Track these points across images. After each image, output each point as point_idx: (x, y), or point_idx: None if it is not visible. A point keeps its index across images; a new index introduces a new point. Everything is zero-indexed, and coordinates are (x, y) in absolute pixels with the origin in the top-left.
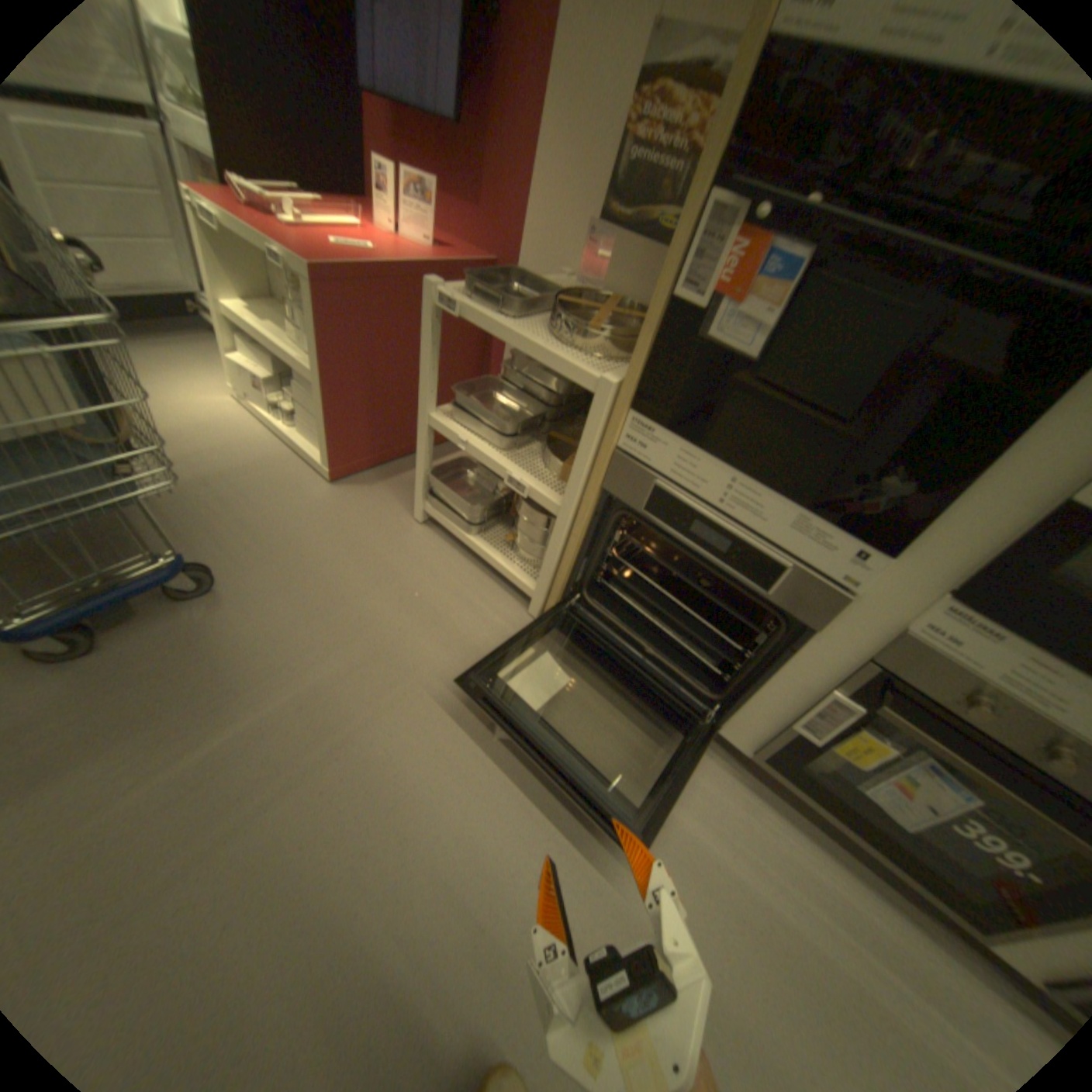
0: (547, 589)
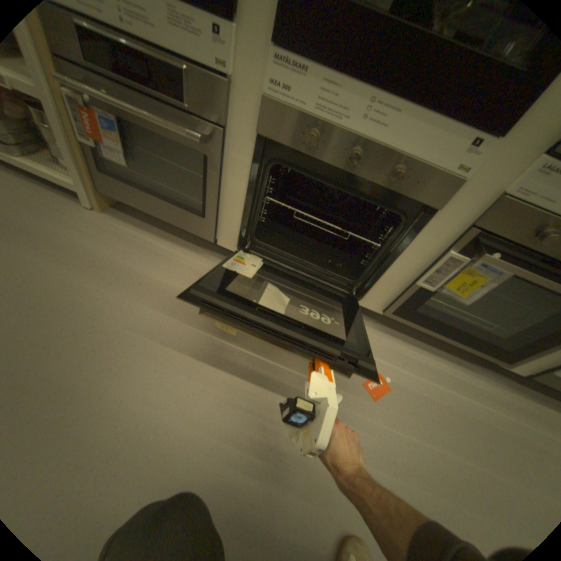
0: (79, 178)
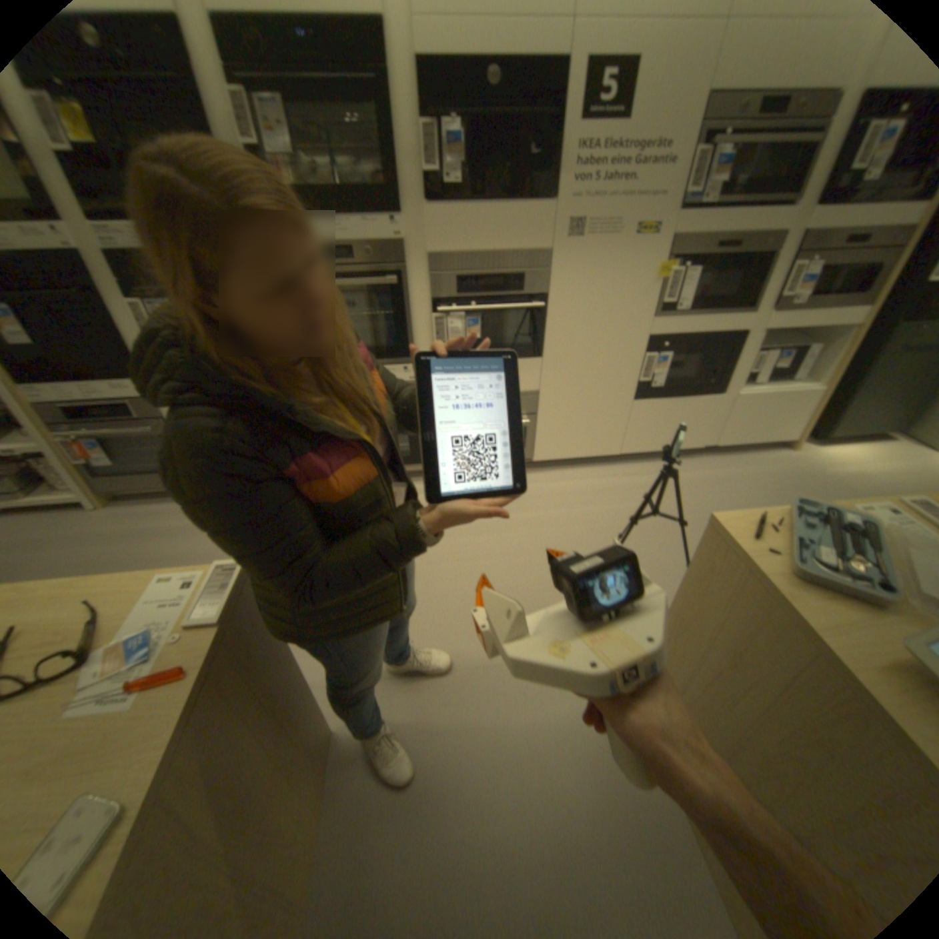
0: (75, 492)
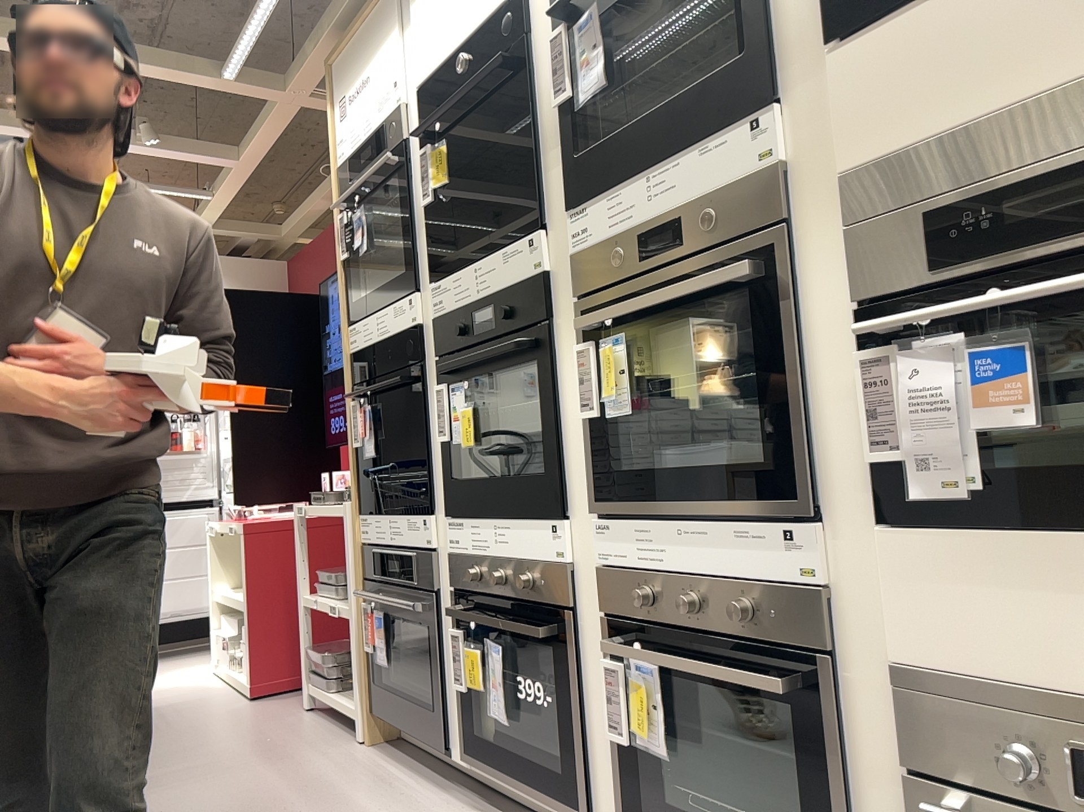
0: (357, 698)
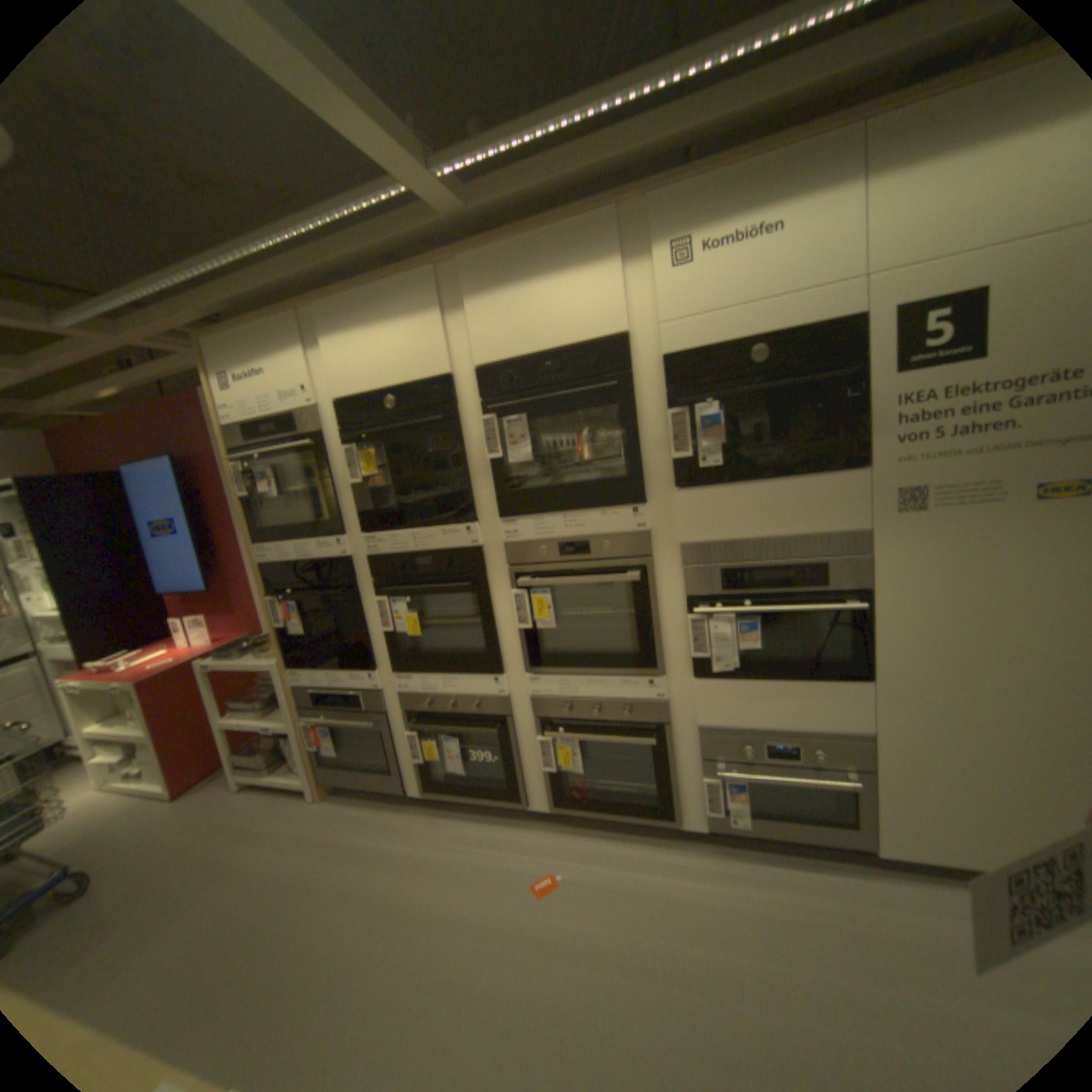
0: (304, 781)
